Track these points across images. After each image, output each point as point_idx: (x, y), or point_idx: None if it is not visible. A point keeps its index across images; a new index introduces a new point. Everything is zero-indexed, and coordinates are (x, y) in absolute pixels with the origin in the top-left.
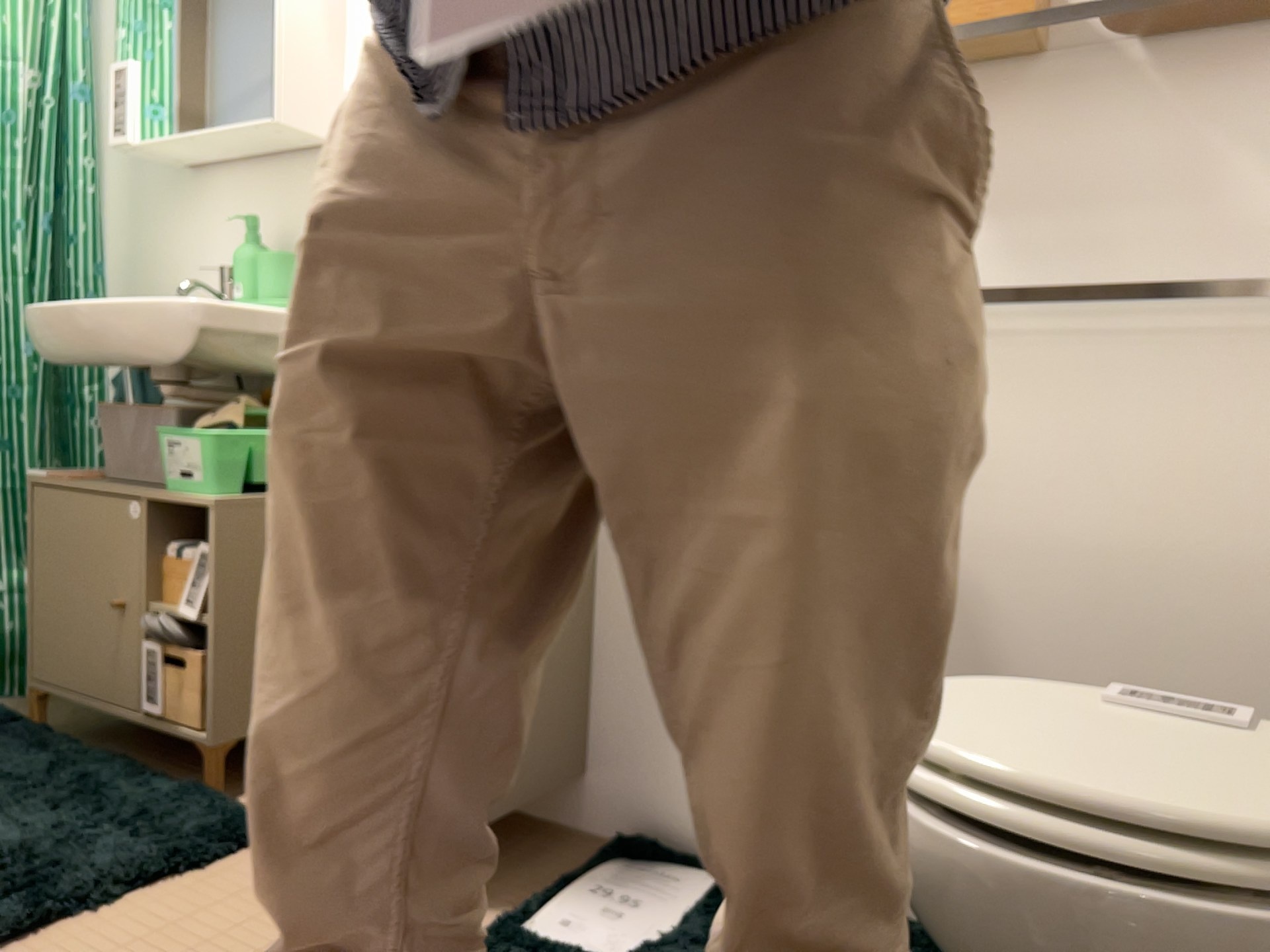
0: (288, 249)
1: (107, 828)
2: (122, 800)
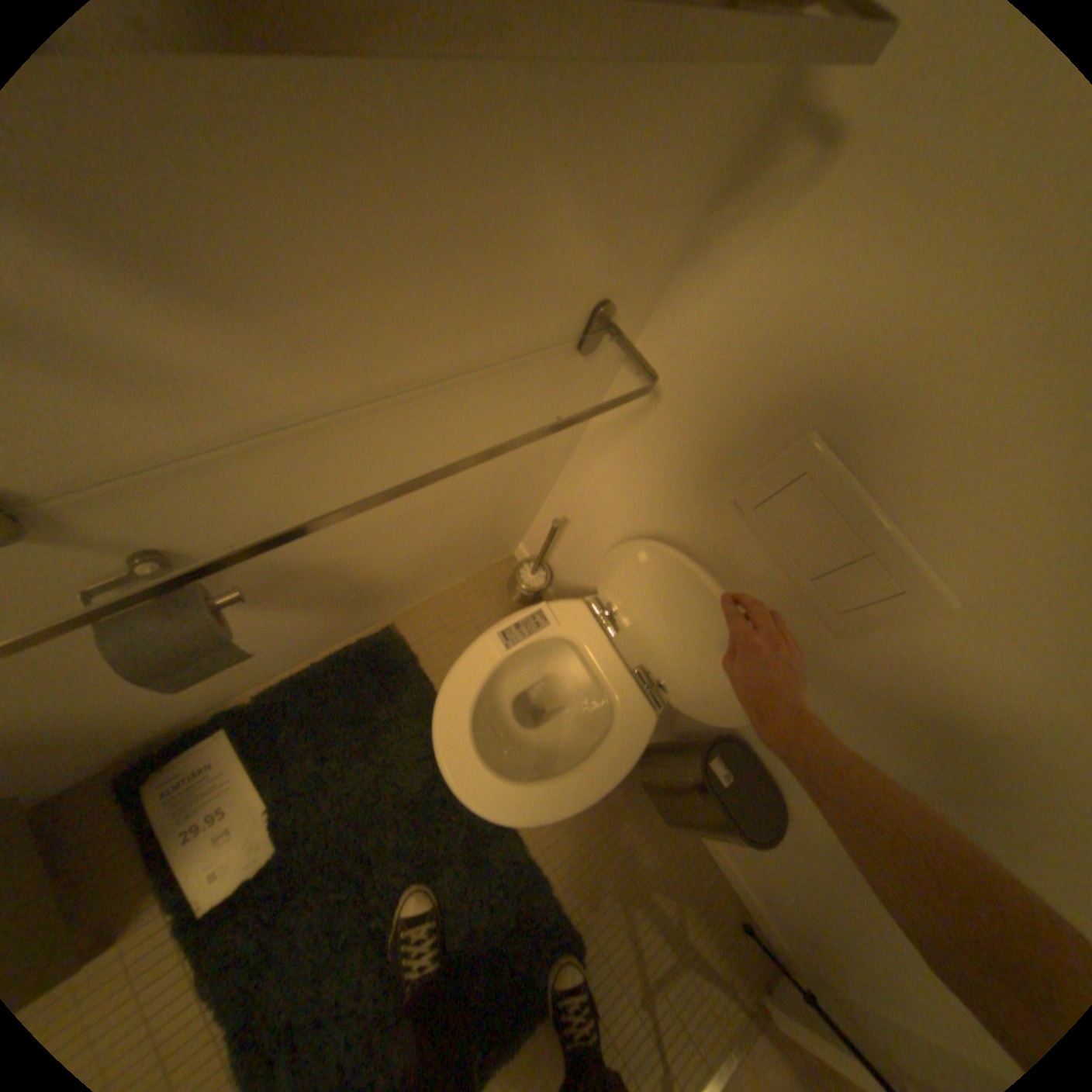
0: None
1: None
2: None
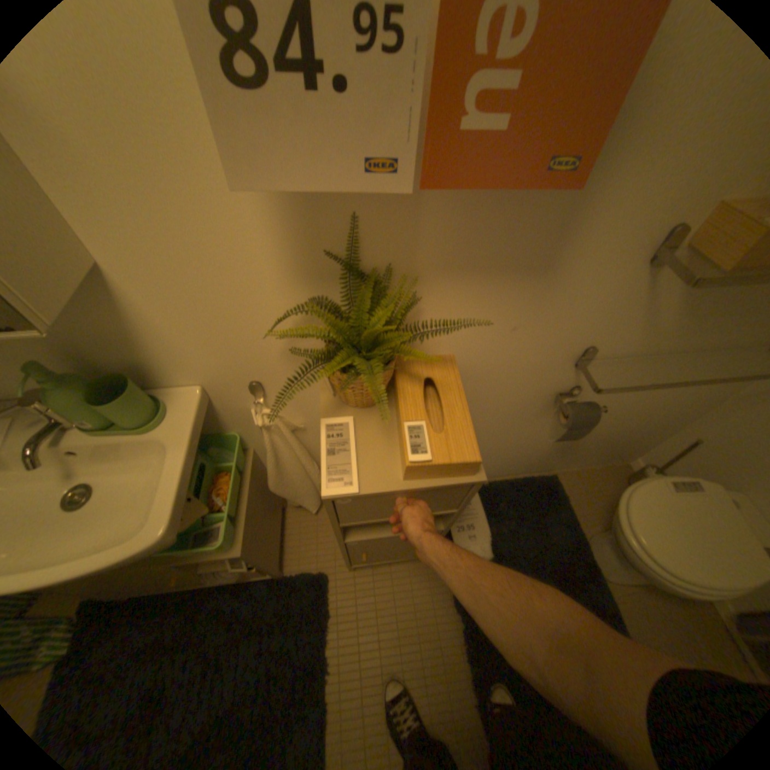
0: (76, 350)
1: (278, 638)
2: (256, 617)
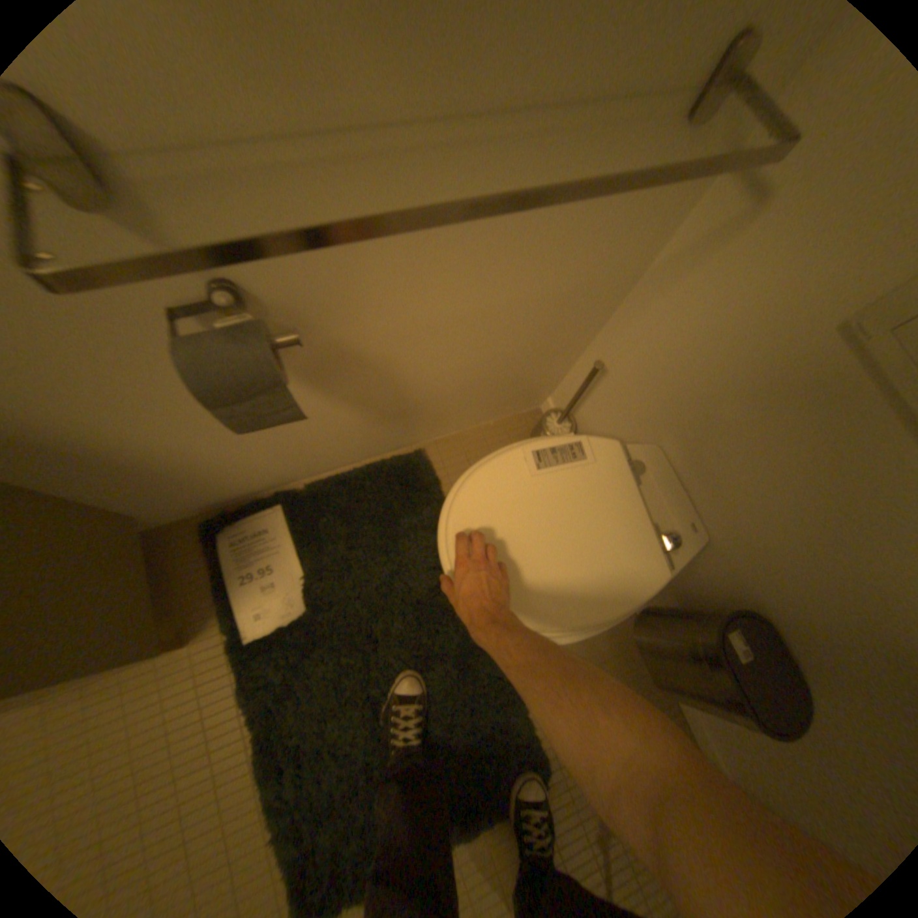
0: None
1: None
2: None
